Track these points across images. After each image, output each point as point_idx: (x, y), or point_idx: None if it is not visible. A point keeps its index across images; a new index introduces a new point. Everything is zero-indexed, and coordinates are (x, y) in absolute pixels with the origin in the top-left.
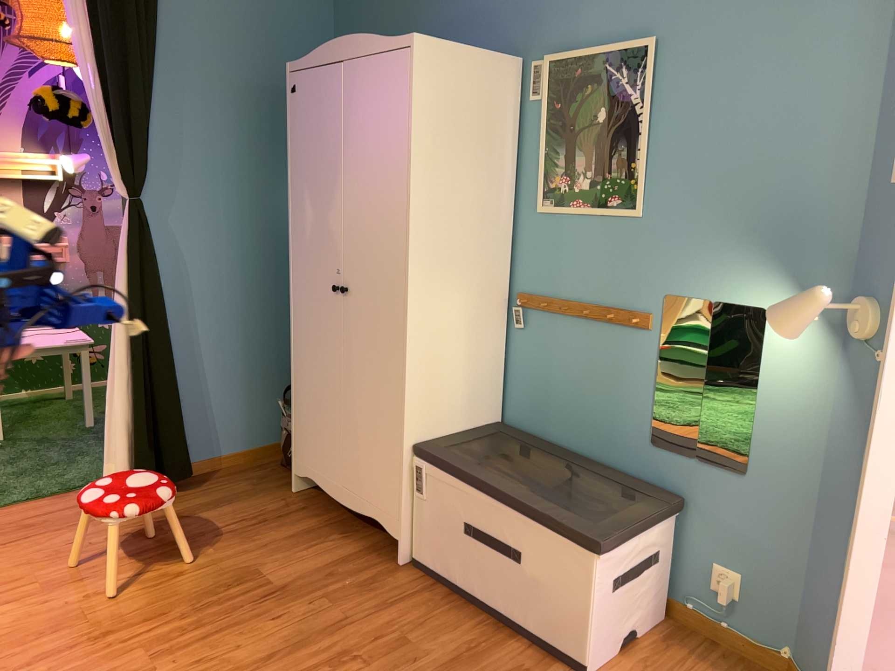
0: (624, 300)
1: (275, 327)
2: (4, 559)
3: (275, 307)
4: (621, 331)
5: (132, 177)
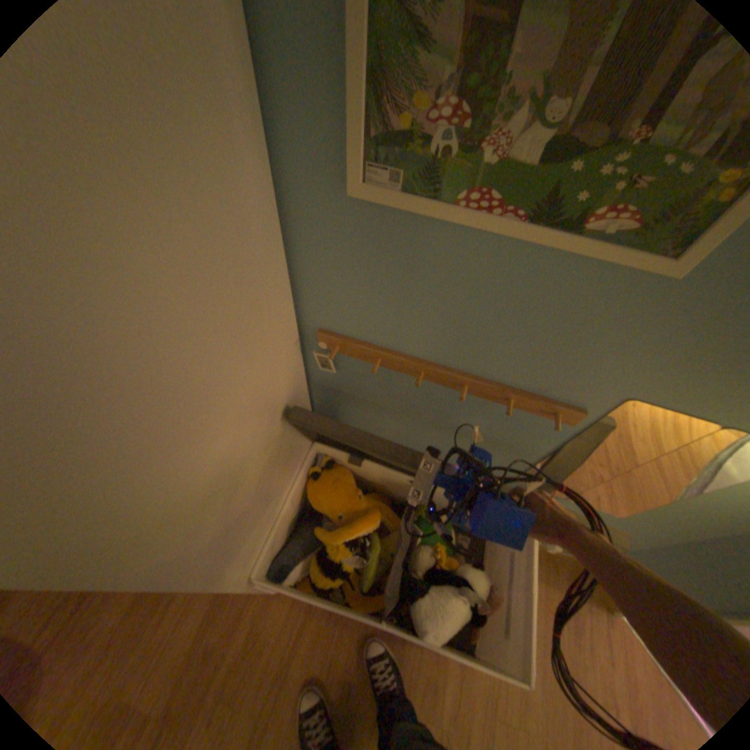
0: (541, 385)
1: None
2: None
3: None
4: (518, 410)
5: None
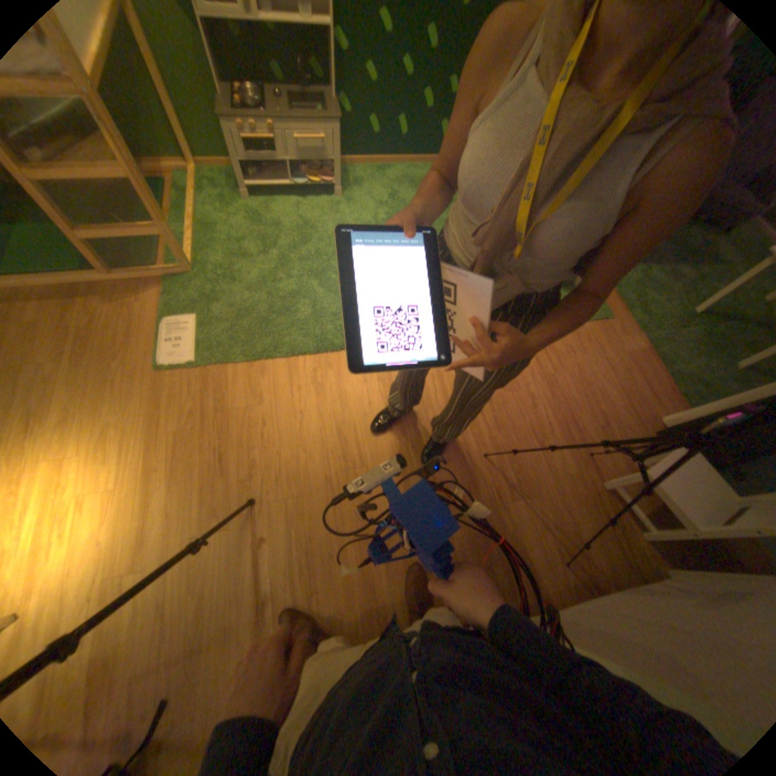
0: None
1: None
2: (585, 362)
3: None
4: None
5: None
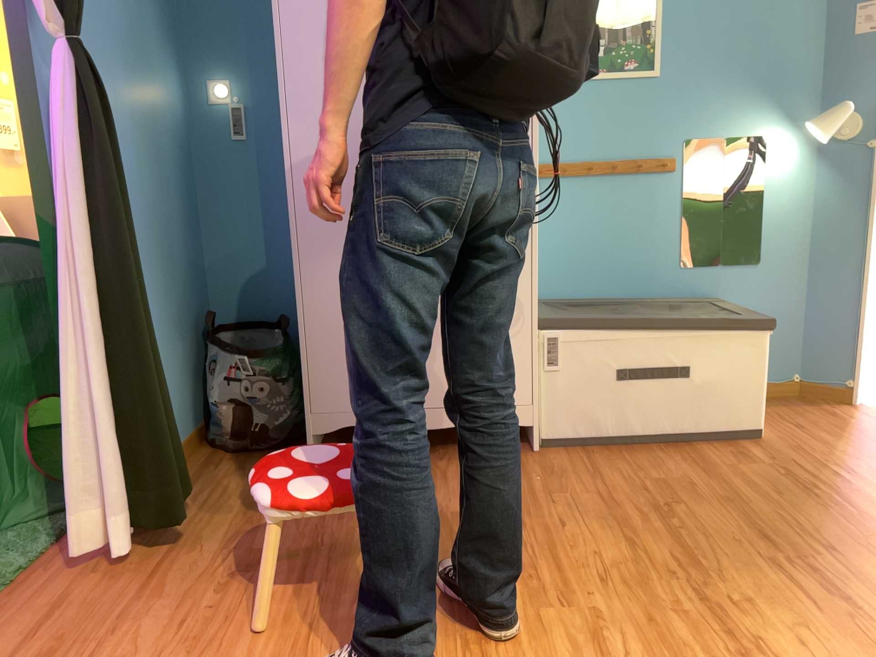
0: (645, 152)
1: (173, 270)
2: None
3: (170, 242)
4: (645, 179)
5: (72, 3)
